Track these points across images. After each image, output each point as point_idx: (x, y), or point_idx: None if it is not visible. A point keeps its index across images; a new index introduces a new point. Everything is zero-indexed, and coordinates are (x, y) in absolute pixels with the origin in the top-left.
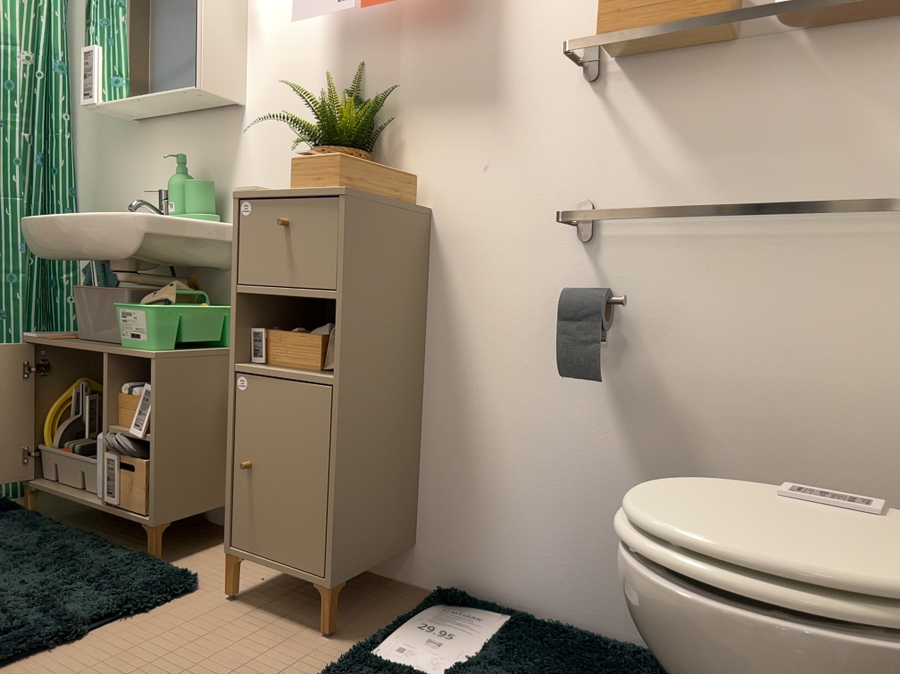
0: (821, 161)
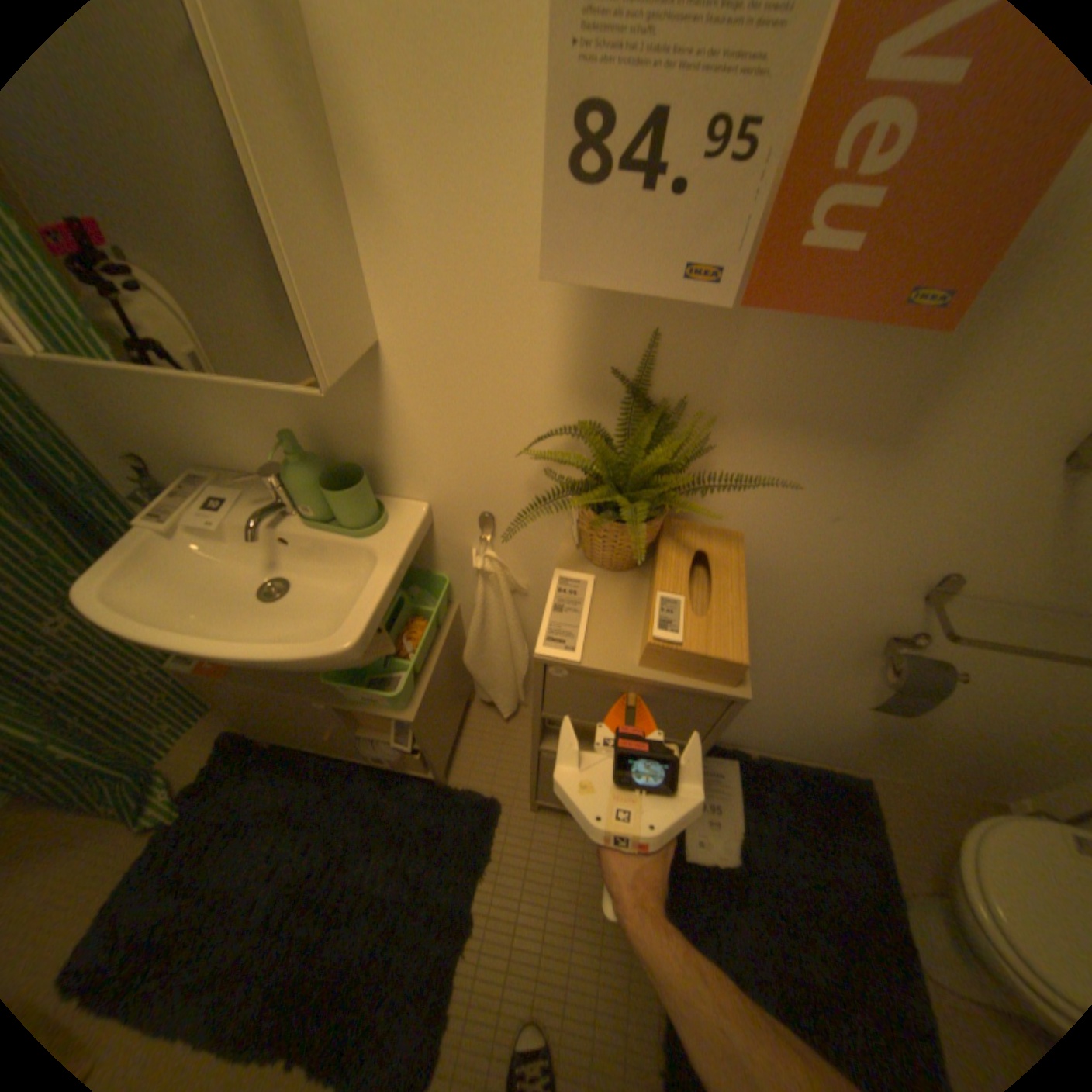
0: None
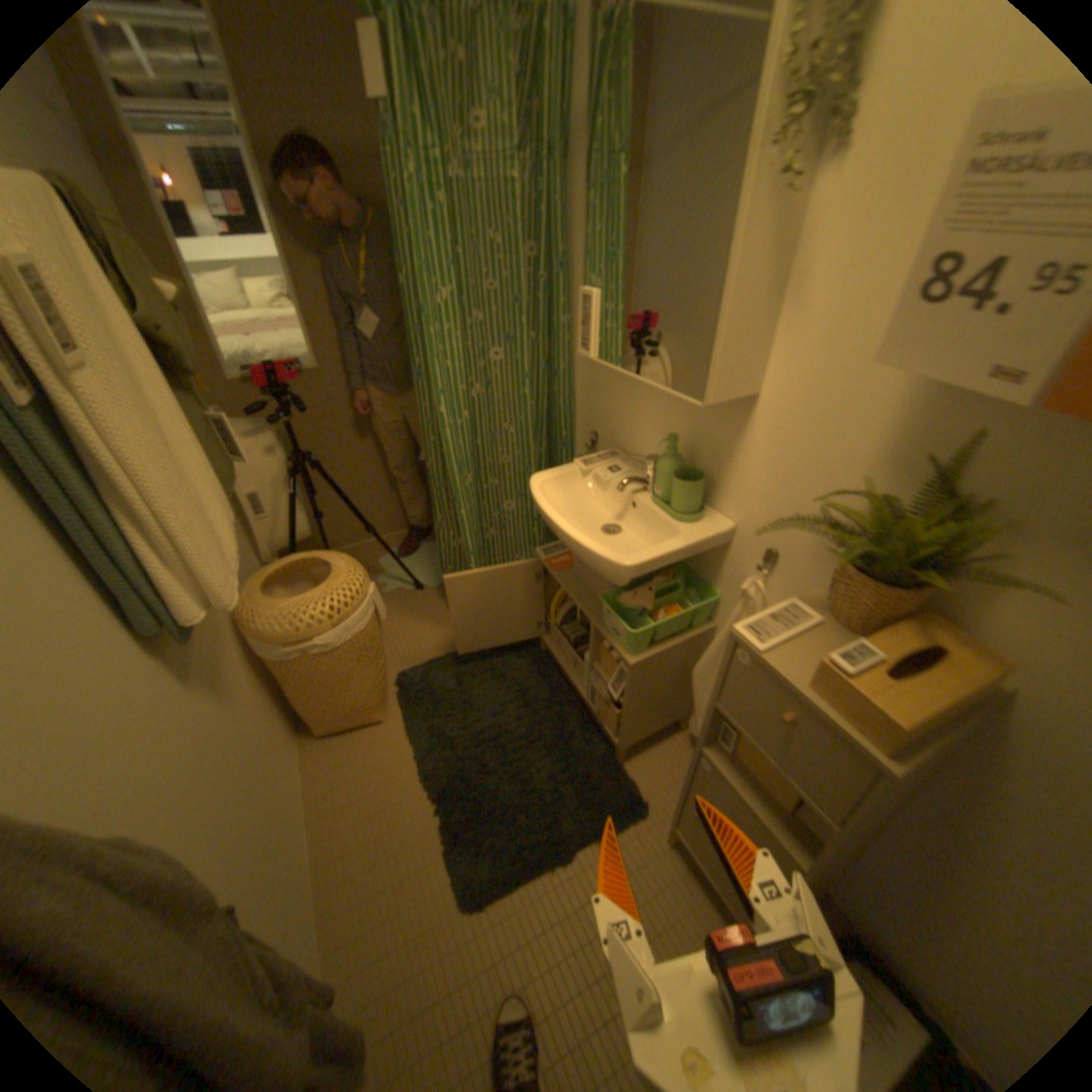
0: None
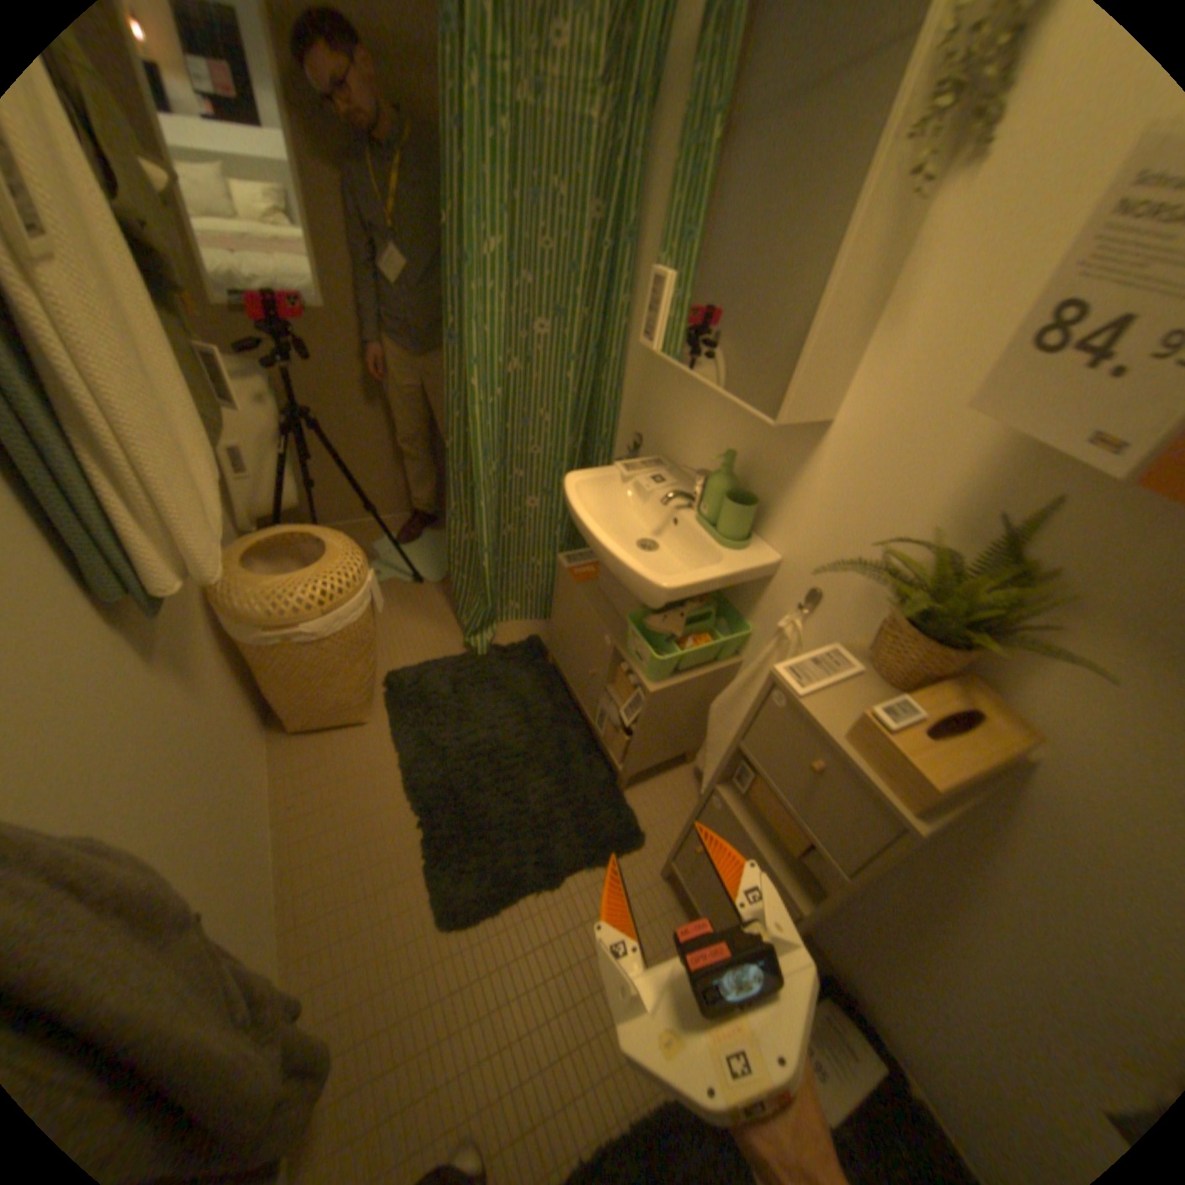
0: None
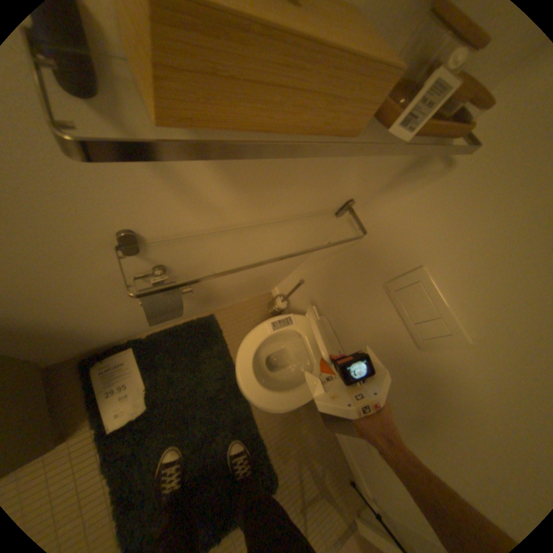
0: (315, 188)
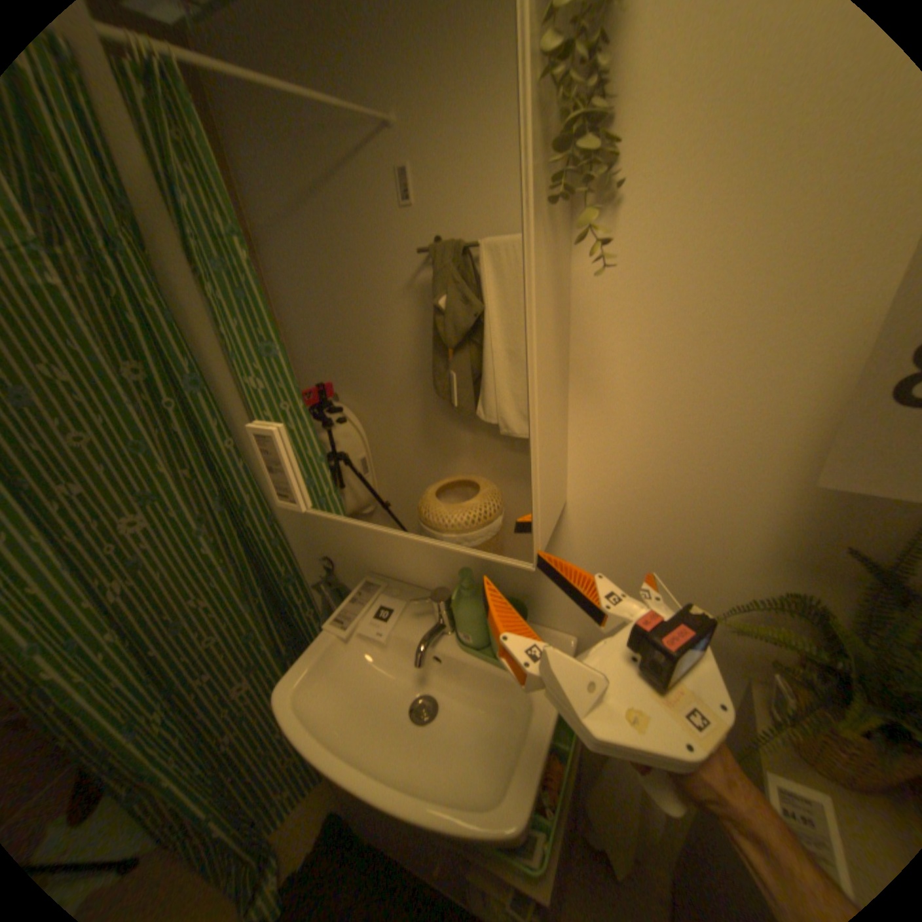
0: None
